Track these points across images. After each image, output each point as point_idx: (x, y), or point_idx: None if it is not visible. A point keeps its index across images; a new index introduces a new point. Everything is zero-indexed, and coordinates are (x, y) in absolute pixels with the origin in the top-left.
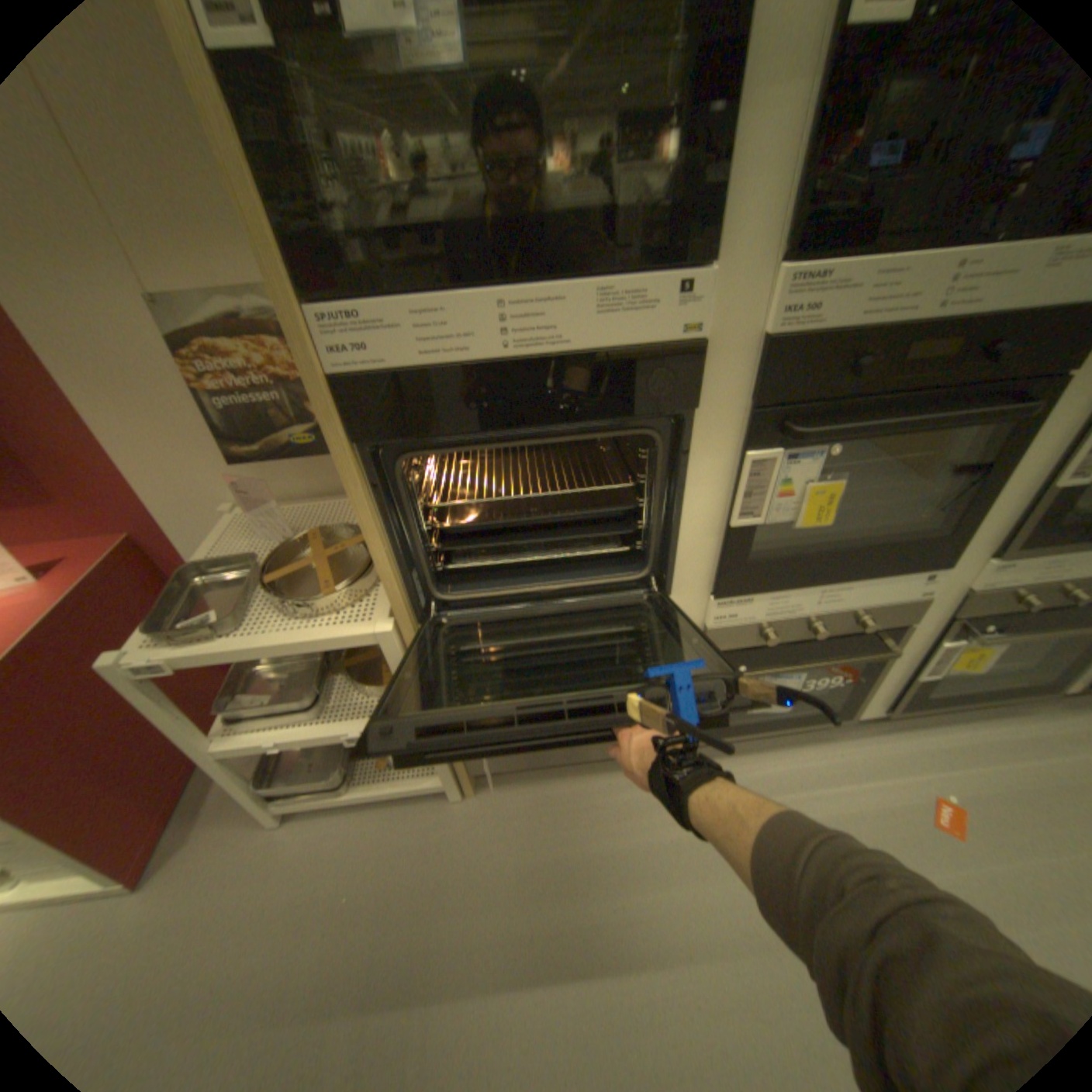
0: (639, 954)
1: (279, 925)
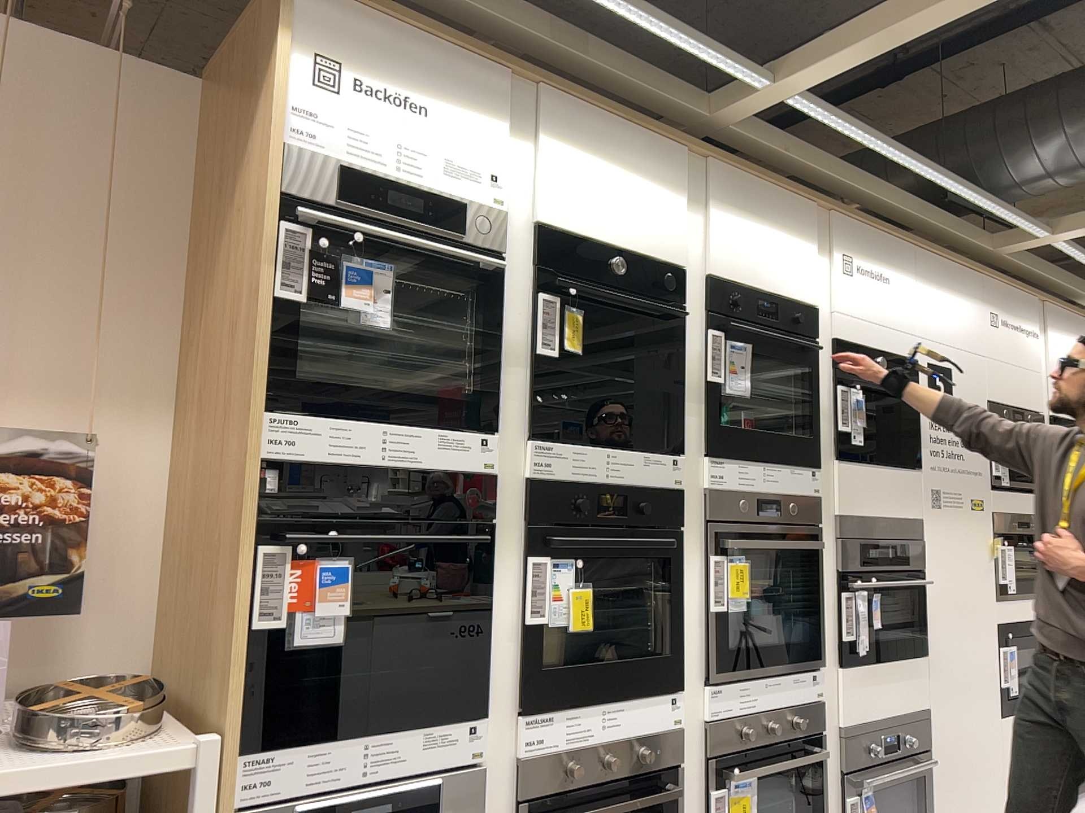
0: None
1: None
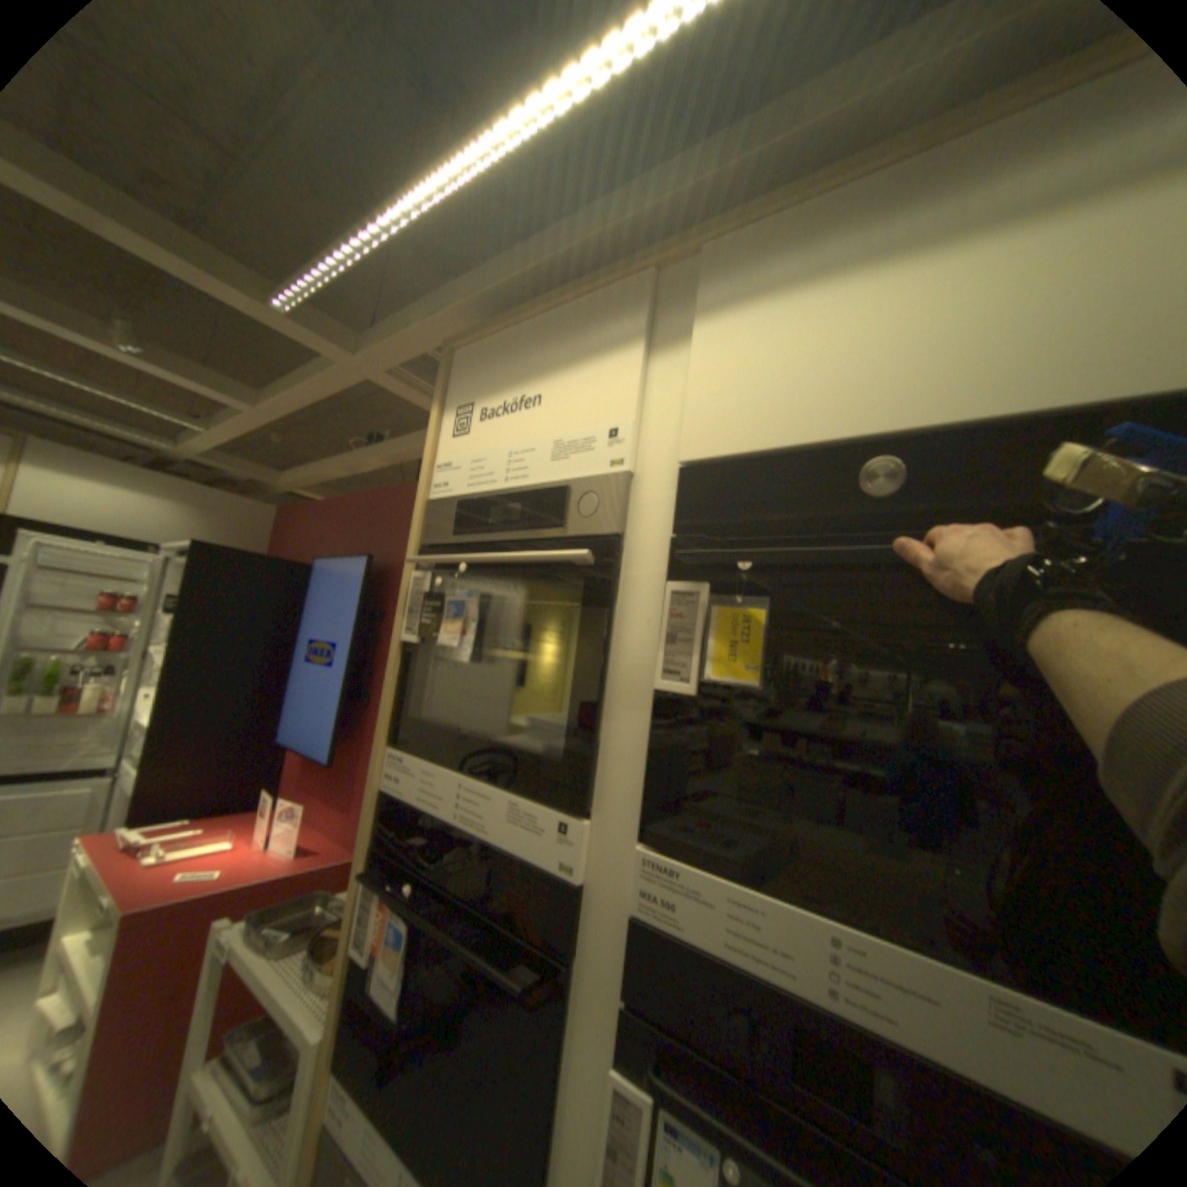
0: None
1: None
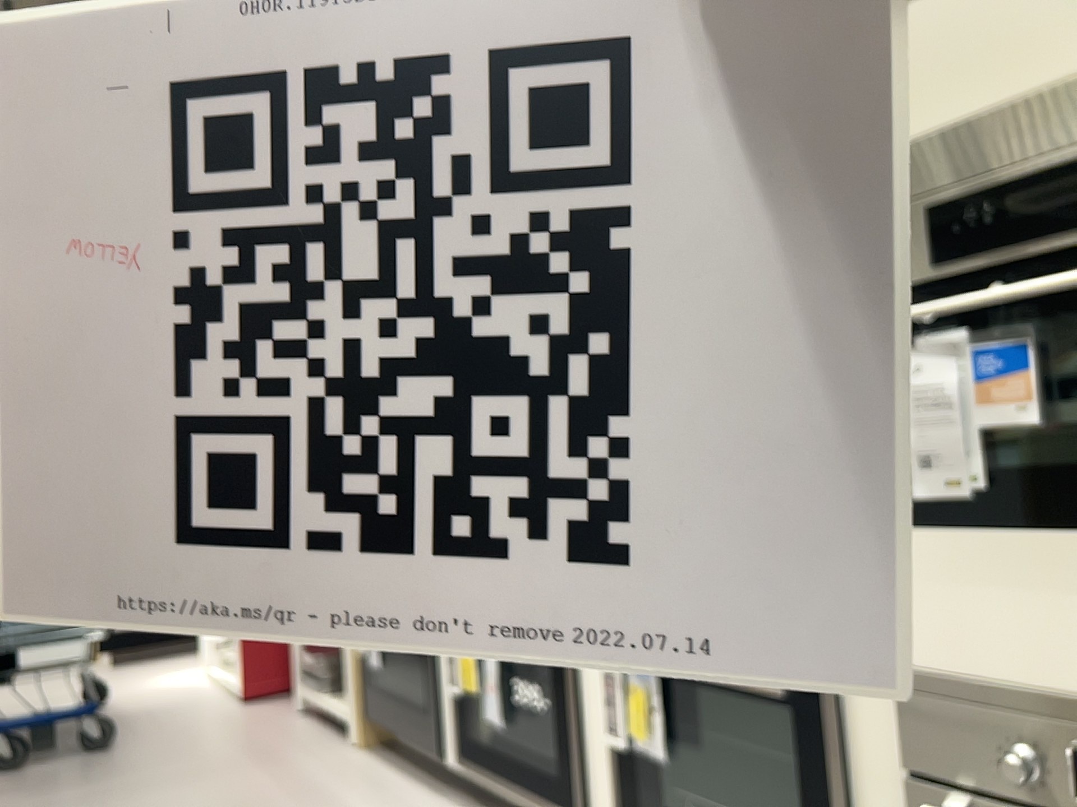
0: None
1: (237, 736)
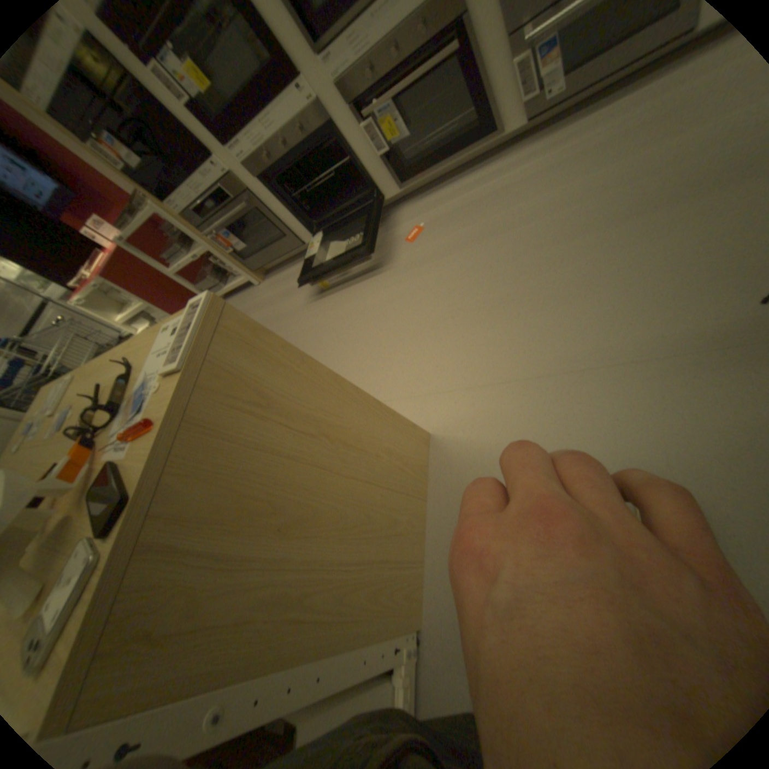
0: (288, 312)
1: None
